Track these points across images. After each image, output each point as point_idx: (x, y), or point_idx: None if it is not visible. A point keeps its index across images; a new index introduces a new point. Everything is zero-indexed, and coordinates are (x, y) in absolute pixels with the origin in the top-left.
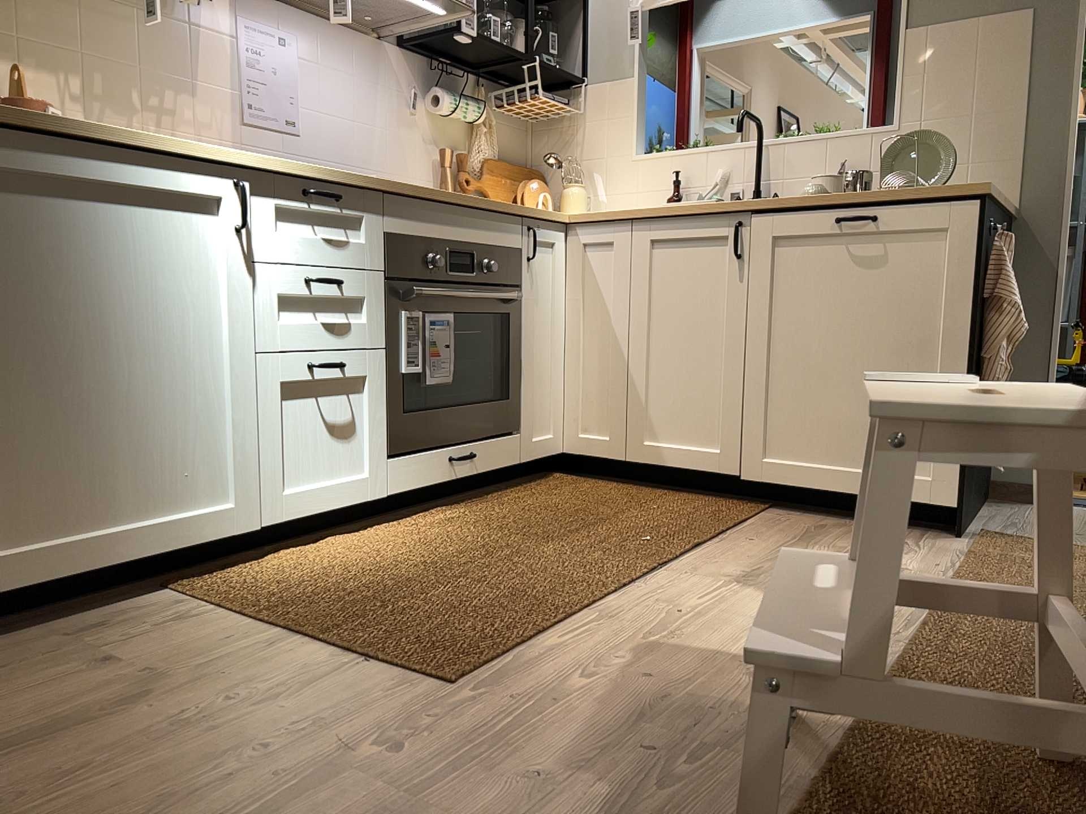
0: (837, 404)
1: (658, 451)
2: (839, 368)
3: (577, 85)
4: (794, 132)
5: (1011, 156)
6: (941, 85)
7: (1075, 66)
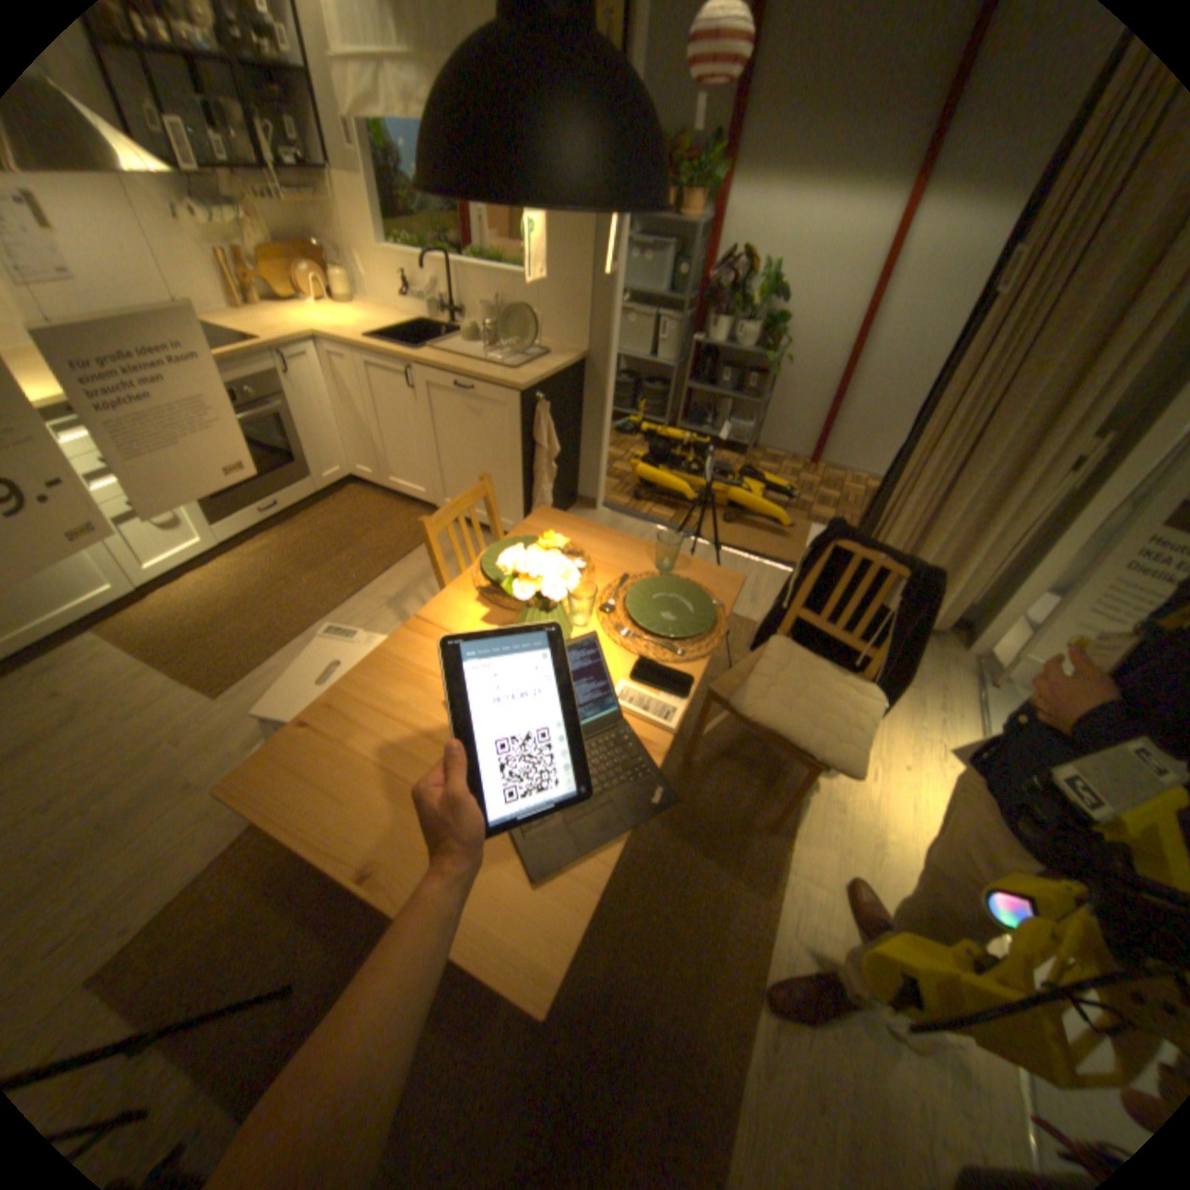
0: (472, 480)
1: (396, 484)
2: (470, 463)
3: (324, 168)
4: (479, 249)
5: (587, 314)
6: (551, 248)
7: (619, 260)
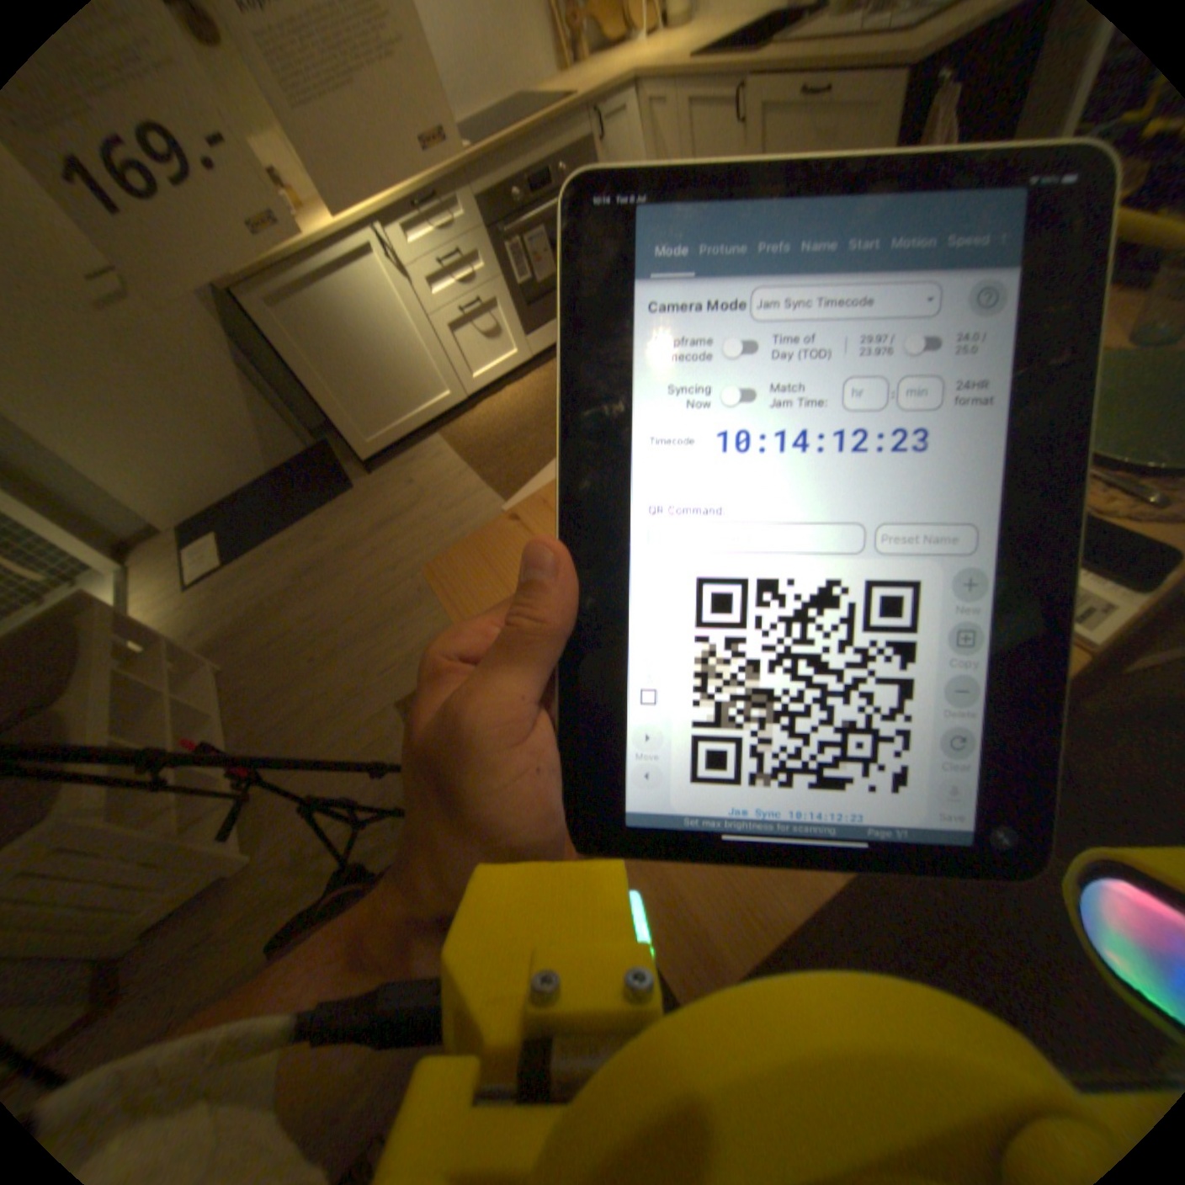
0: None
1: None
2: None
3: None
4: None
5: None
6: None
7: None
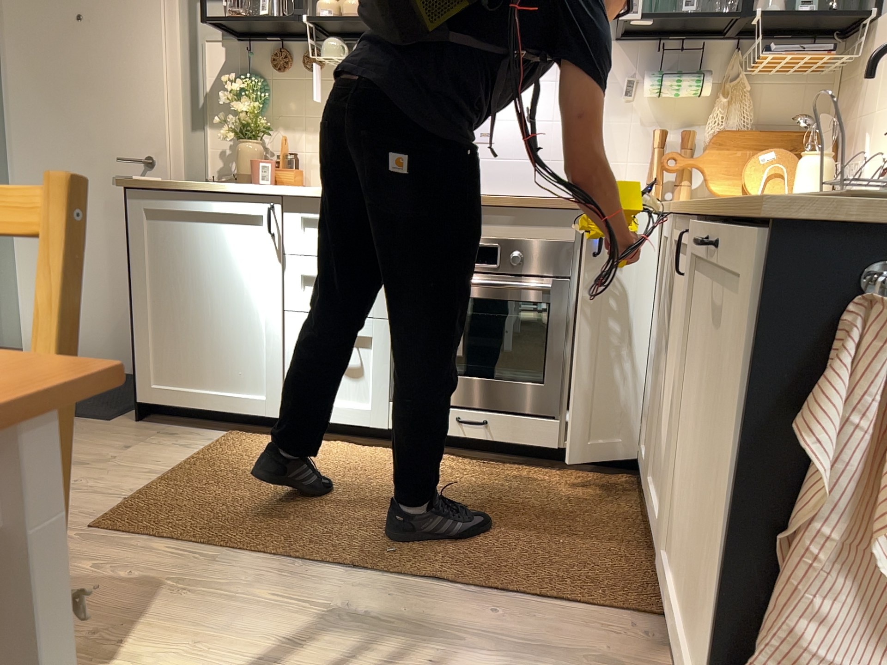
0: (696, 523)
1: (651, 493)
2: (702, 474)
3: (870, 19)
4: None
5: None
6: None
7: None
